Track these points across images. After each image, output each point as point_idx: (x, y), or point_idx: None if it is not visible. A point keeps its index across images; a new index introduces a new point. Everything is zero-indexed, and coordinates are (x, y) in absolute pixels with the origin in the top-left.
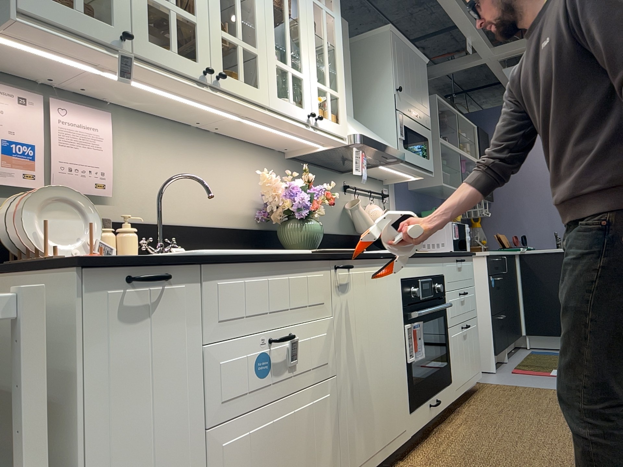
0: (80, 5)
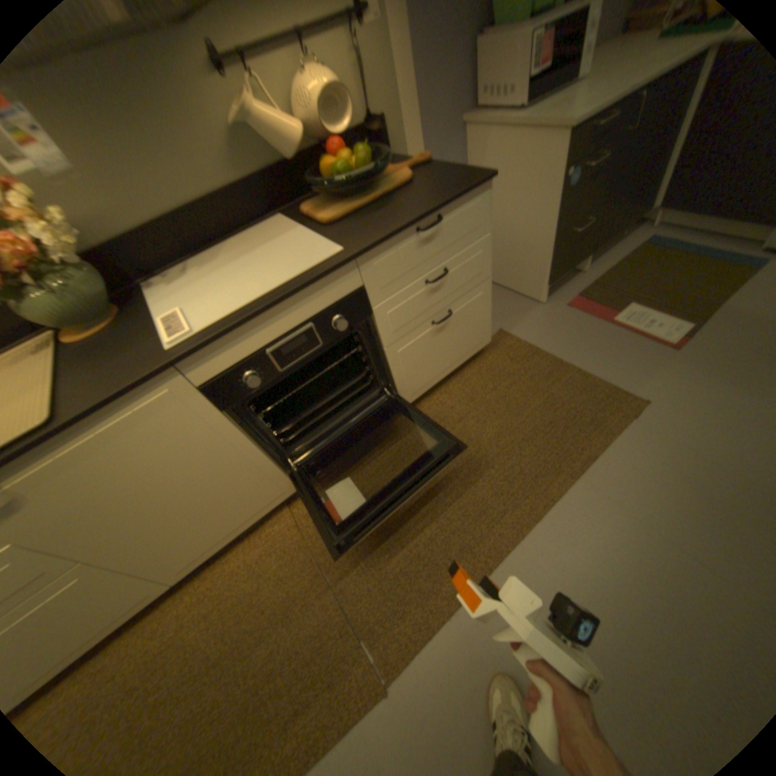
0: None
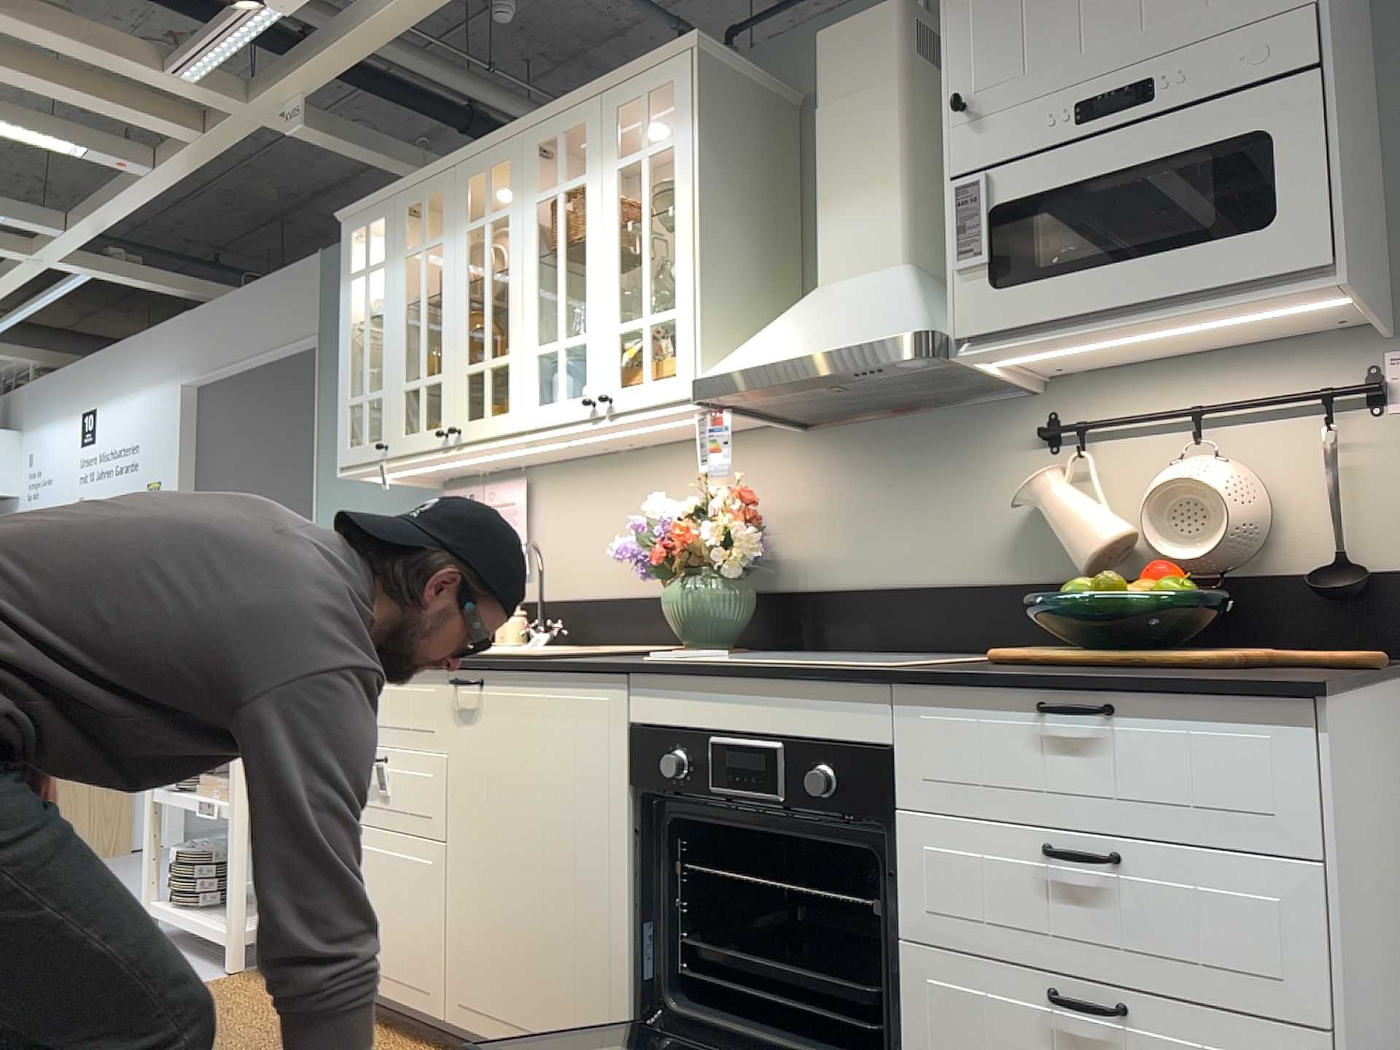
0: (366, 437)
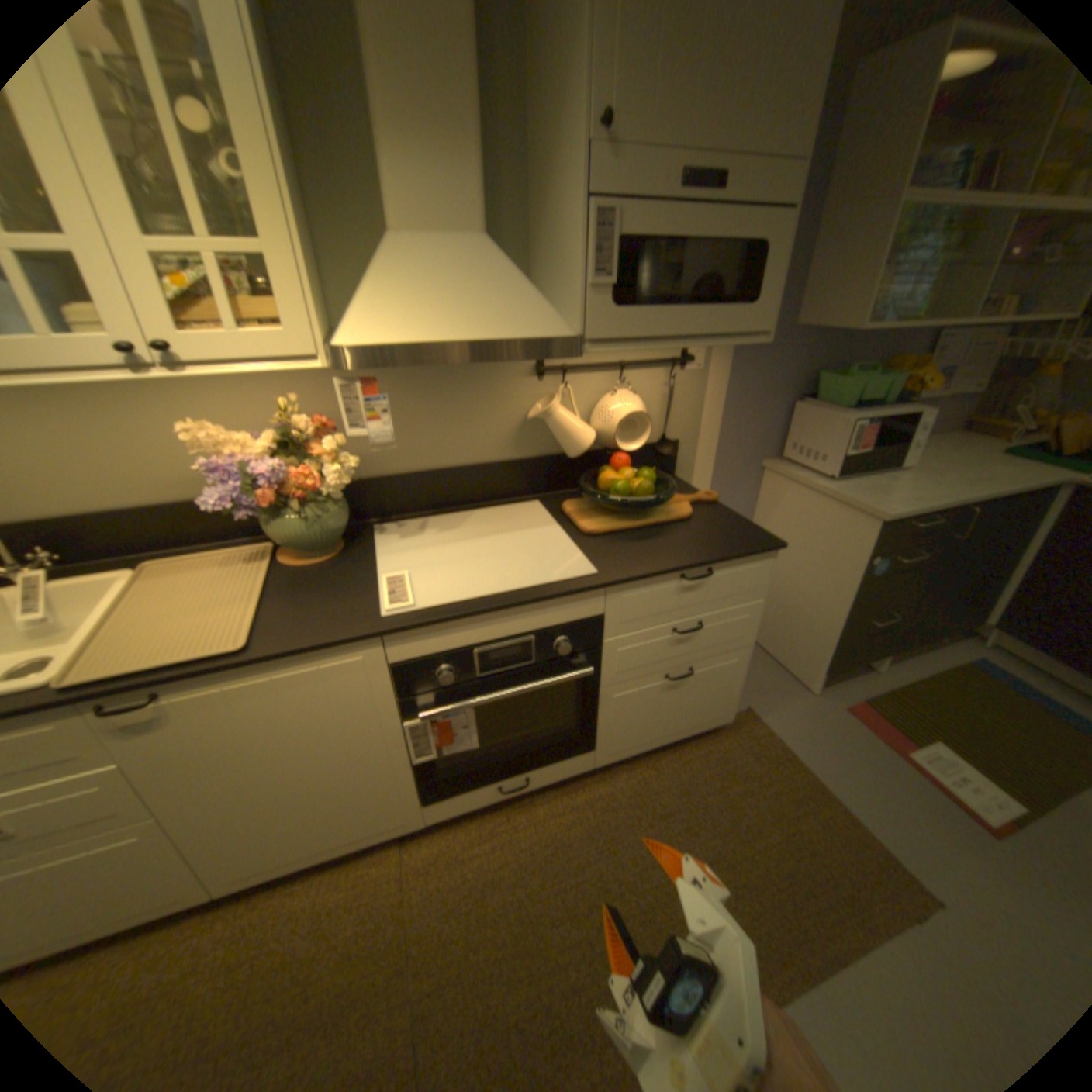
0: None
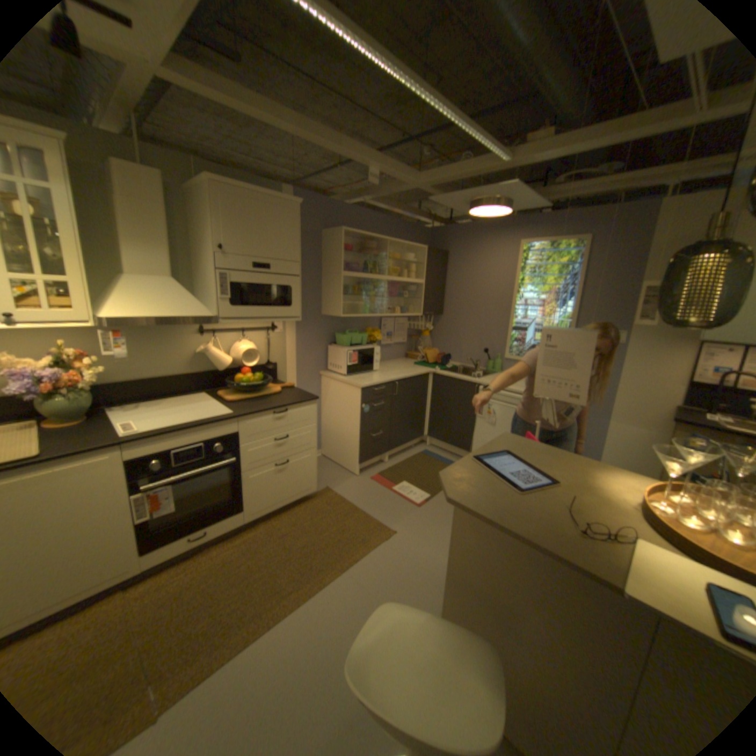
0: None
